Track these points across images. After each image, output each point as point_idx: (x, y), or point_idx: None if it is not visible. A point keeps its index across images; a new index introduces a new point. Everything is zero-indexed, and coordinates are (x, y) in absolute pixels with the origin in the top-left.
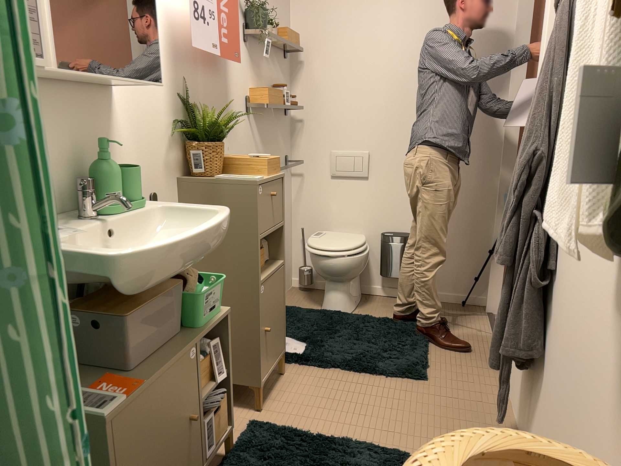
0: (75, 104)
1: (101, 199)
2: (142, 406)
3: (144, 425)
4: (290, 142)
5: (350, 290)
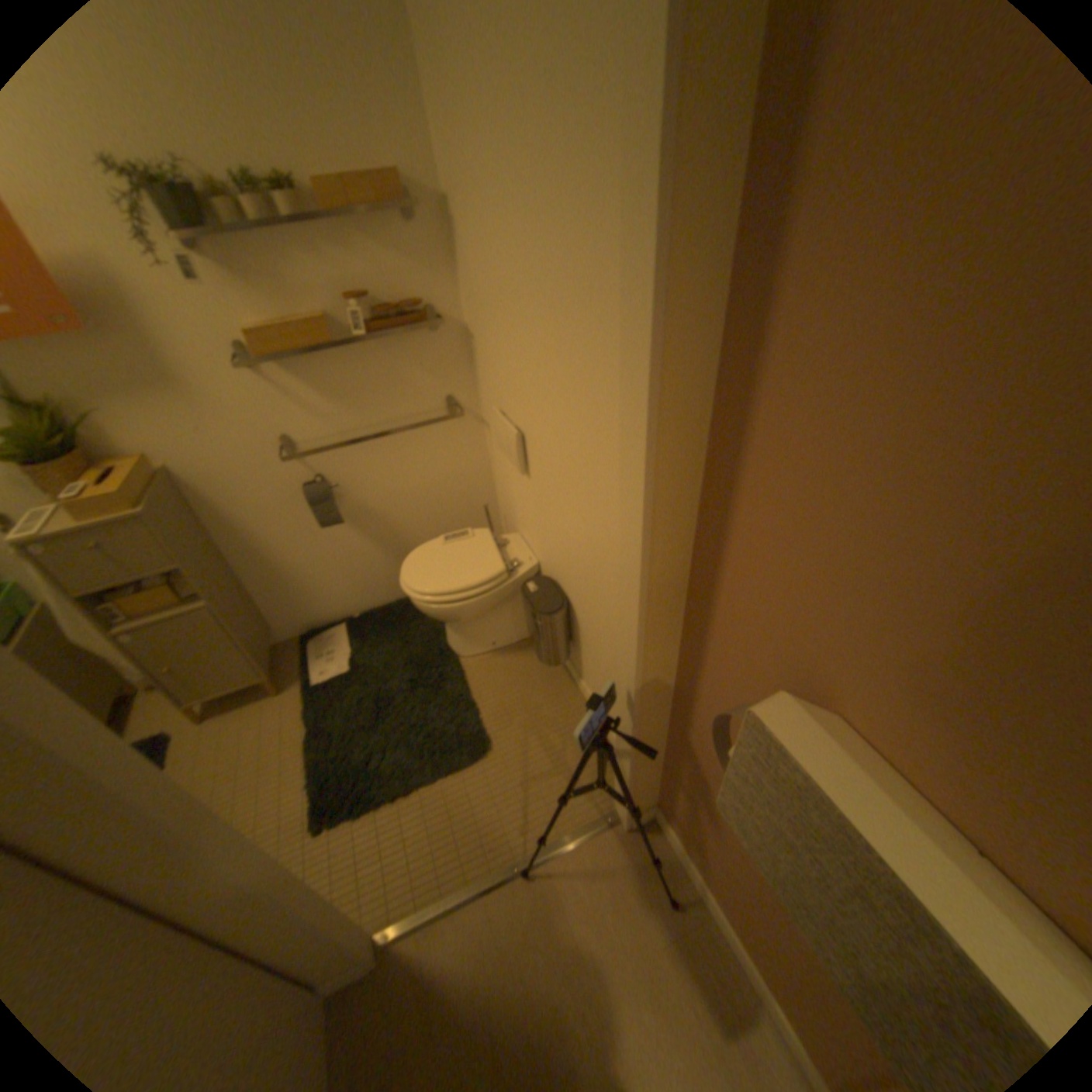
0: None
1: None
2: None
3: None
4: (459, 366)
5: (469, 630)
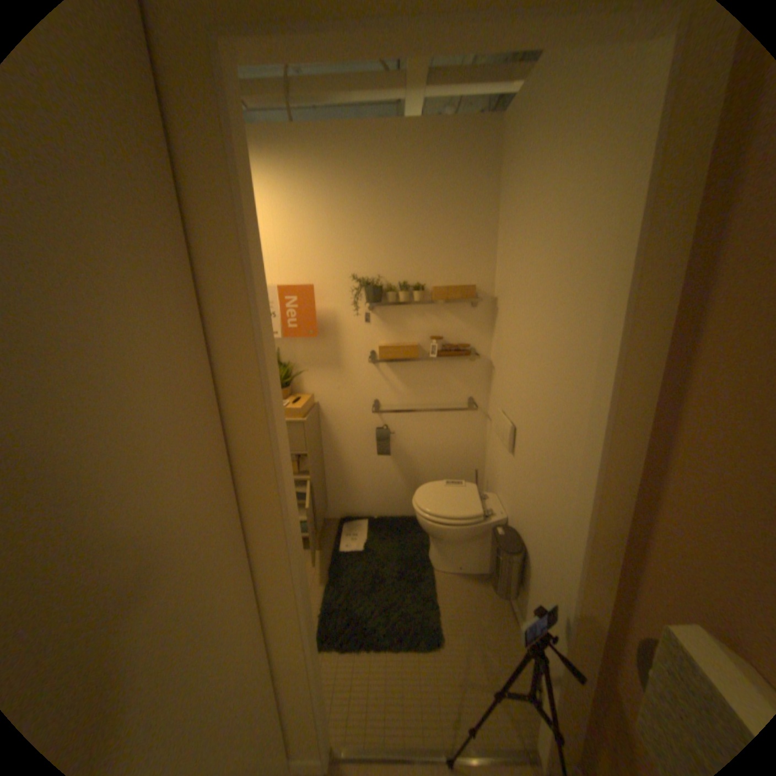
0: None
1: None
2: None
3: None
4: (482, 382)
5: (448, 551)
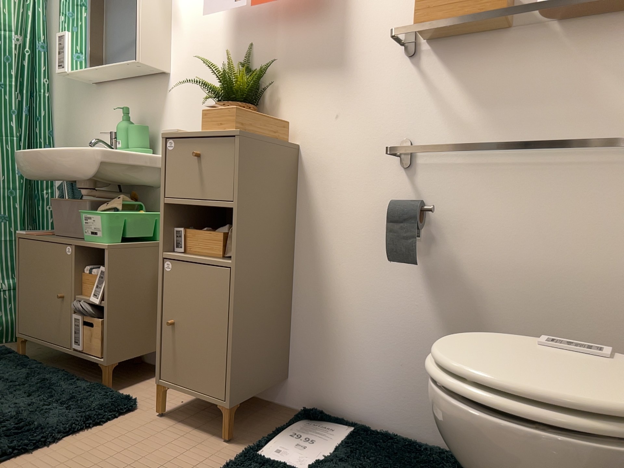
0: (136, 89)
1: (115, 145)
2: (29, 250)
3: (29, 262)
4: None
5: None
